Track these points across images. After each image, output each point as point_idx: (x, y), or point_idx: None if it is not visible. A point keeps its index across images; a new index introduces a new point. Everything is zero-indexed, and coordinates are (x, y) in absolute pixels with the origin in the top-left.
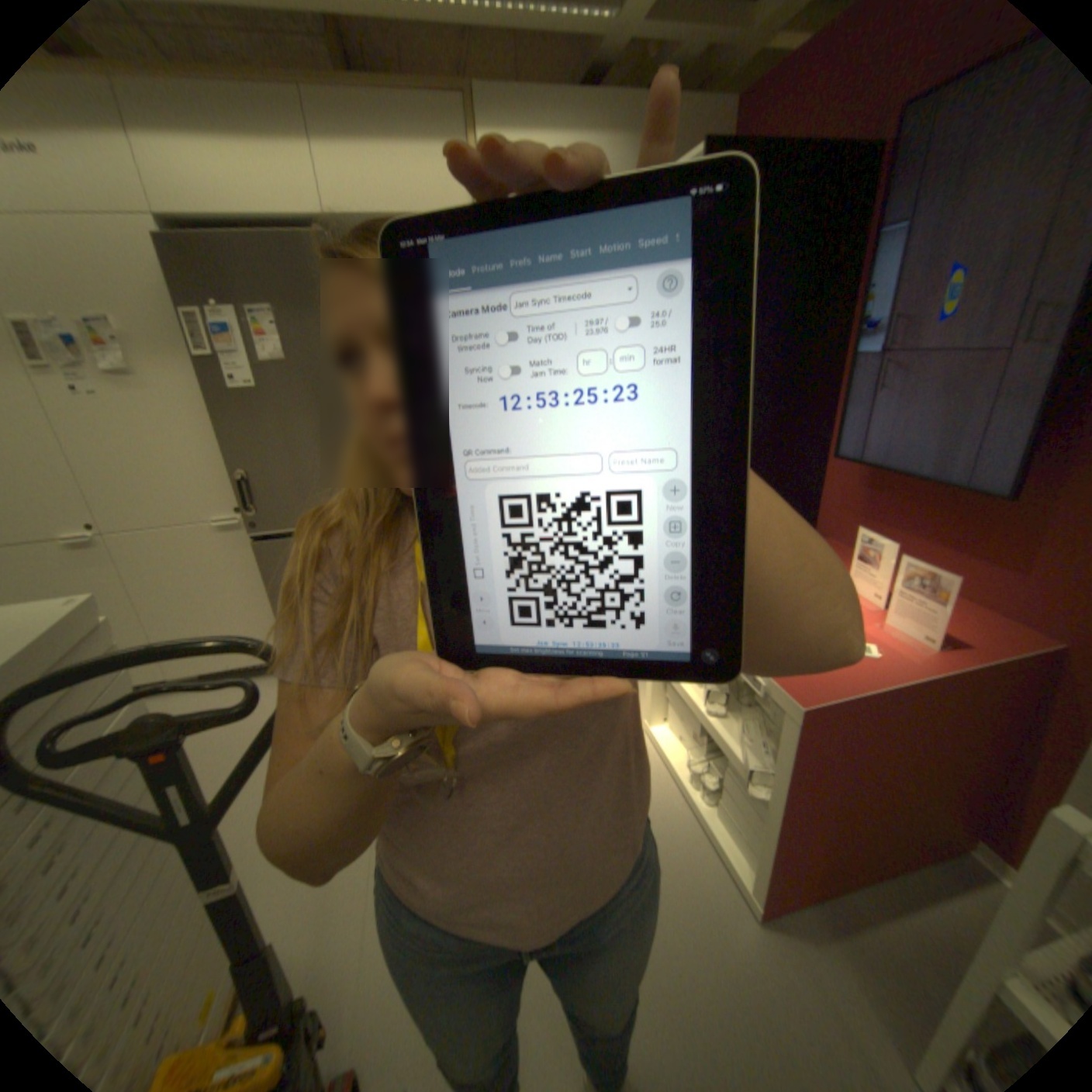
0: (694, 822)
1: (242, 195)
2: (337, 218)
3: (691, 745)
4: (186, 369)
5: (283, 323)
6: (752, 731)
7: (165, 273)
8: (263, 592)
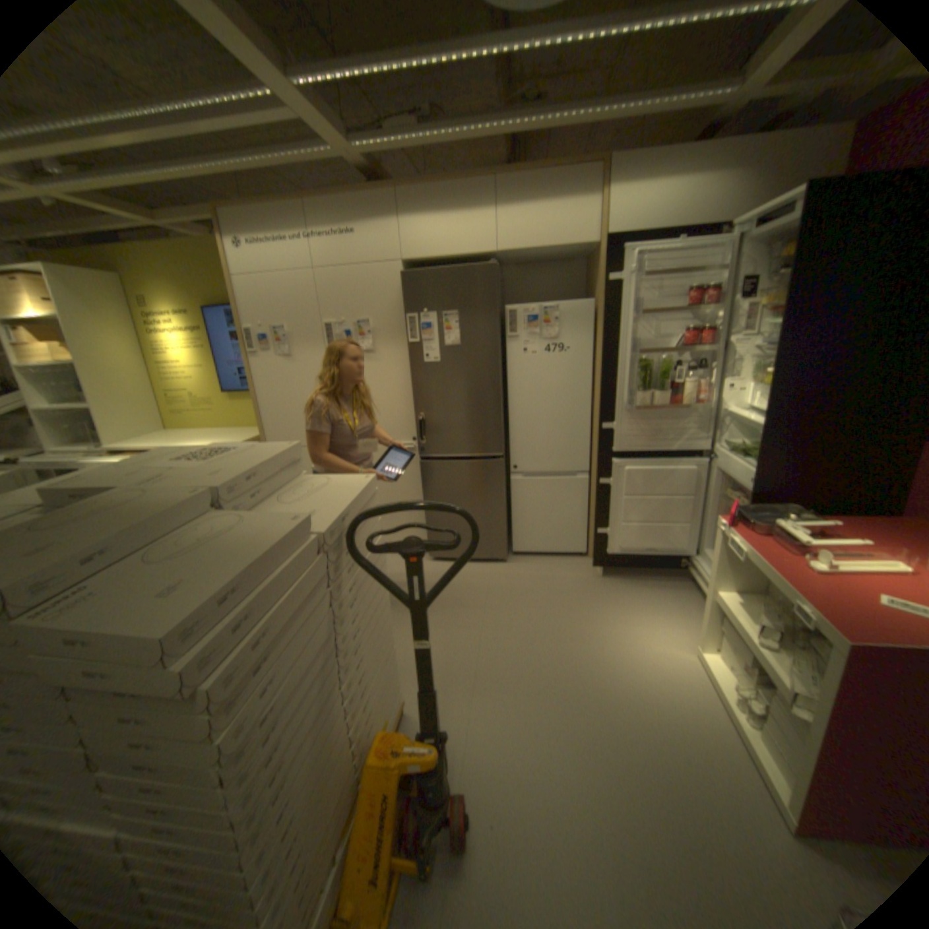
0: (738, 740)
1: (451, 245)
2: (505, 252)
3: (743, 674)
4: (402, 350)
5: (463, 322)
6: (805, 669)
7: (402, 293)
8: (420, 495)
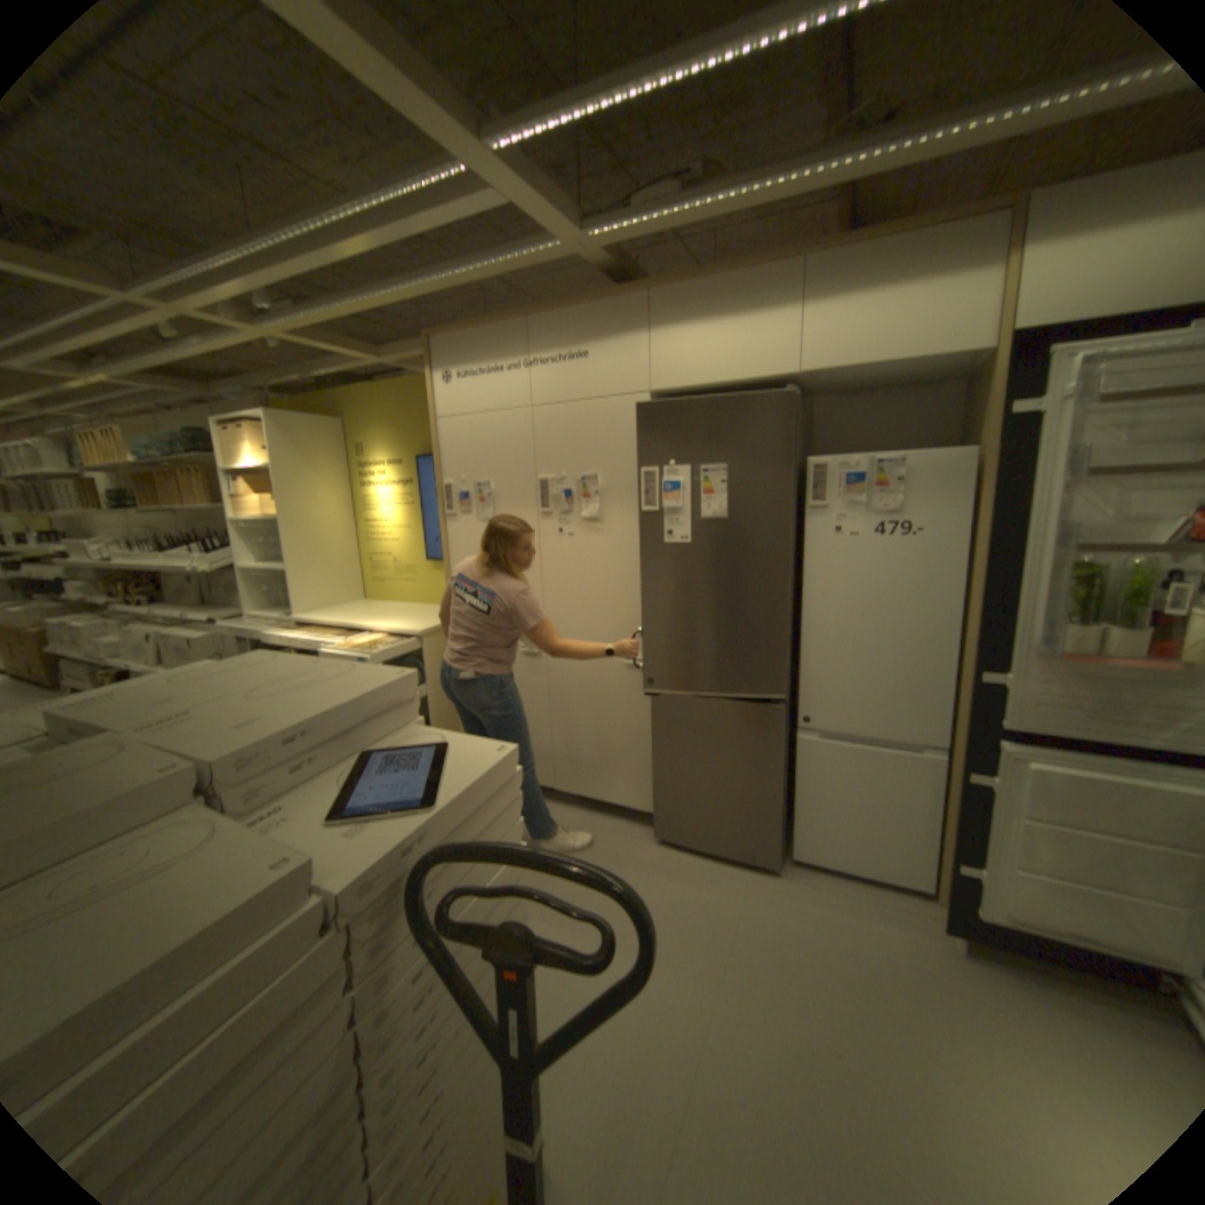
0: None
1: (726, 365)
2: (814, 373)
3: None
4: (641, 520)
5: (733, 482)
6: None
7: (646, 439)
8: (649, 737)
